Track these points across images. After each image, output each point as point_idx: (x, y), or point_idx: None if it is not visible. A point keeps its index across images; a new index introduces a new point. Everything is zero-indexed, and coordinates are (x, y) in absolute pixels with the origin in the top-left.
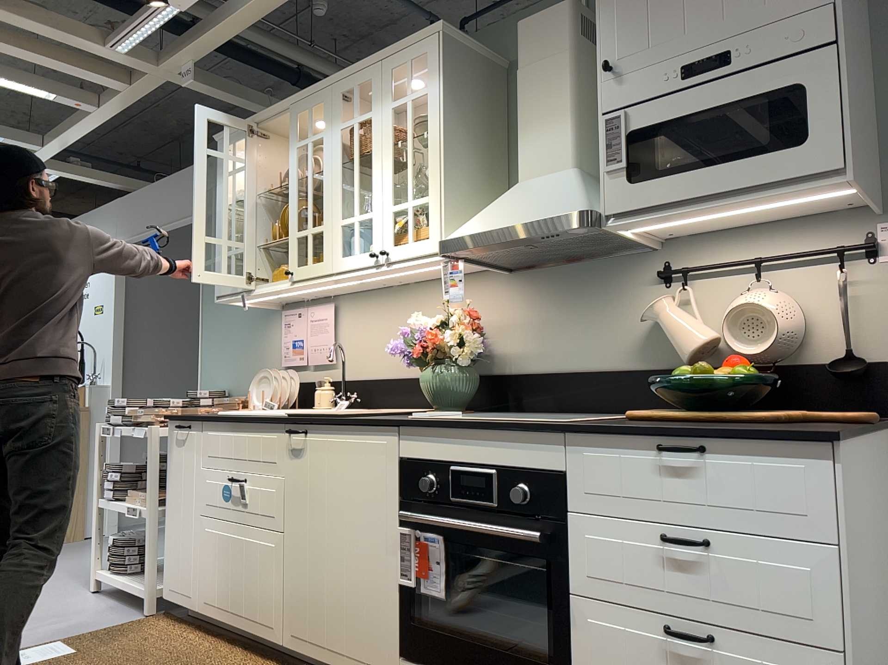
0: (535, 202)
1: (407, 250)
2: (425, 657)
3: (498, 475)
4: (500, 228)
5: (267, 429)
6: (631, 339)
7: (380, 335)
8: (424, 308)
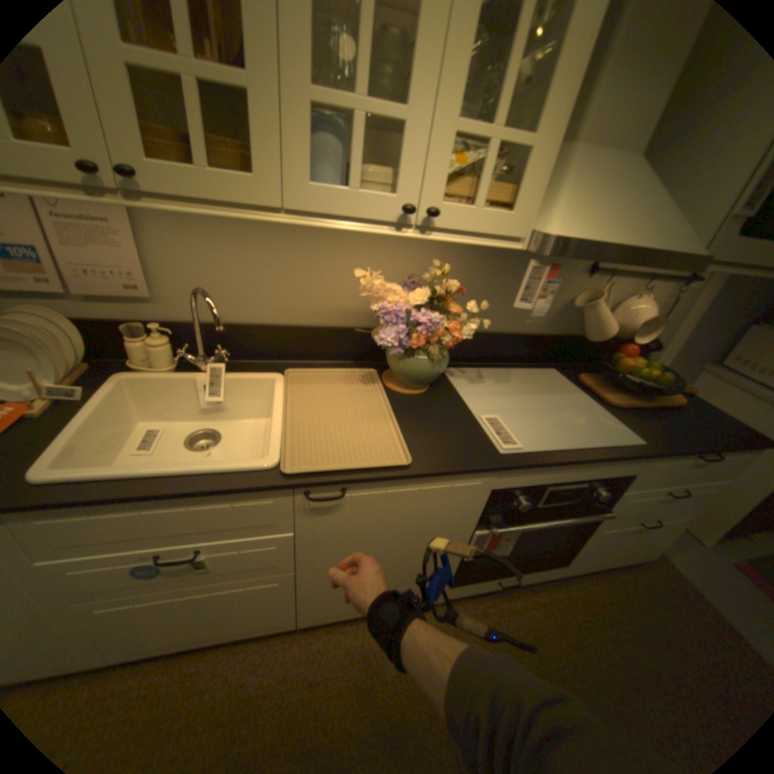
0: (646, 210)
1: (474, 220)
2: (474, 582)
3: (589, 486)
4: (636, 248)
5: (250, 496)
6: (550, 313)
7: (250, 266)
8: (337, 243)
